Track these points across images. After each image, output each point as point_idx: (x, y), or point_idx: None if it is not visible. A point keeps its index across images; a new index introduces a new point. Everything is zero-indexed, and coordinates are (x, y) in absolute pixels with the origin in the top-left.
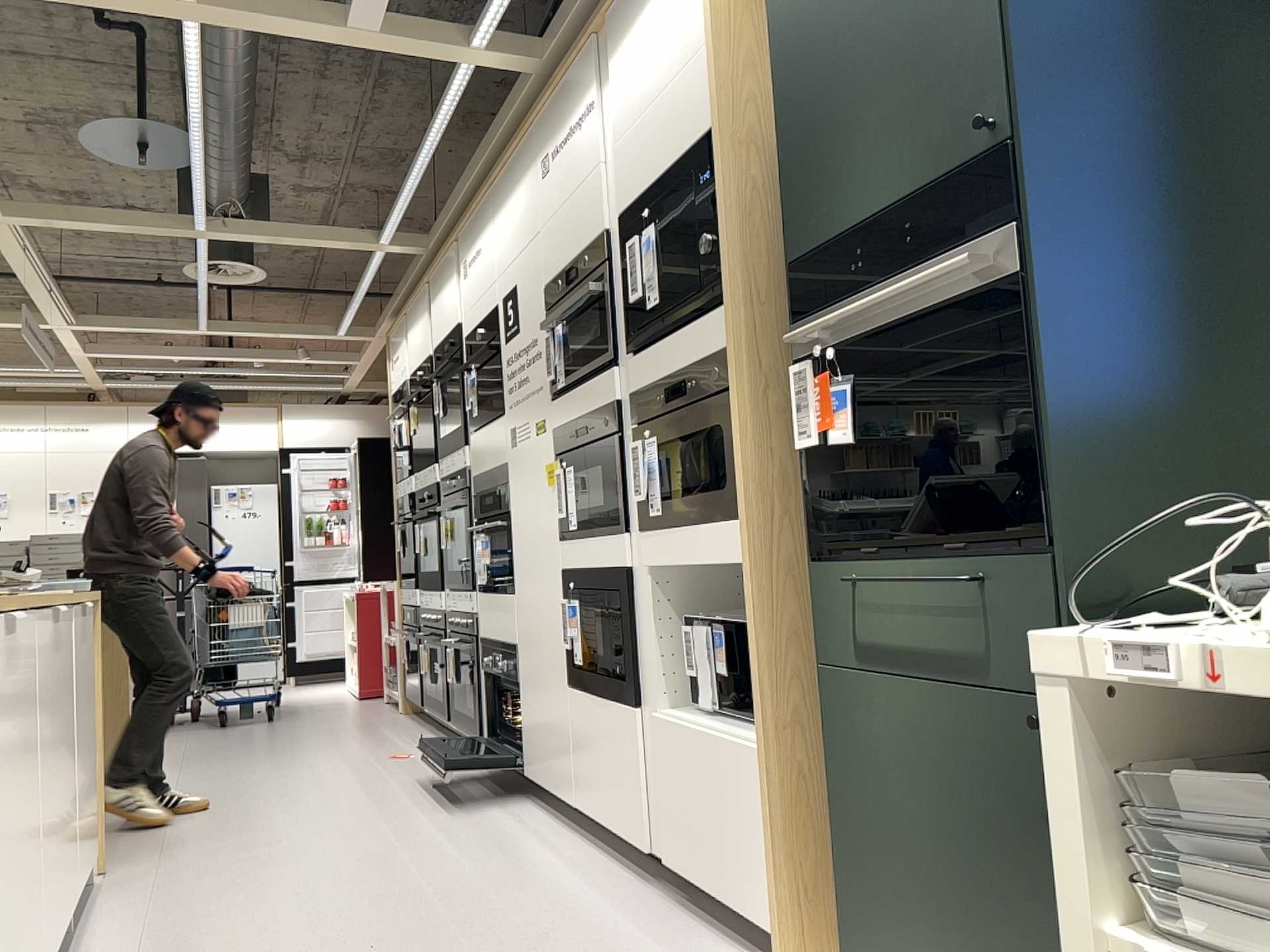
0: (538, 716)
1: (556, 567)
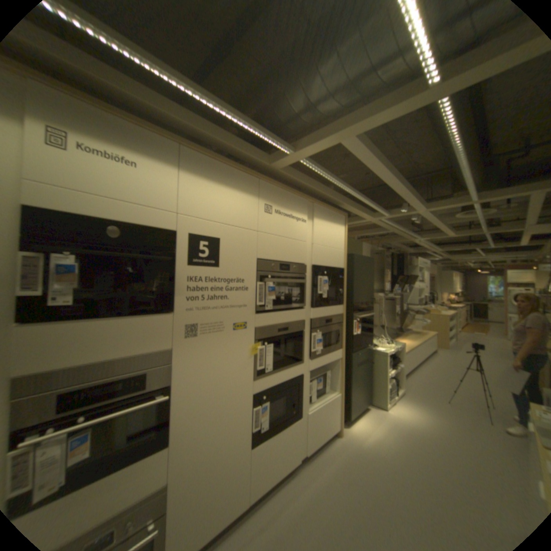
0: (205, 502)
1: (248, 395)
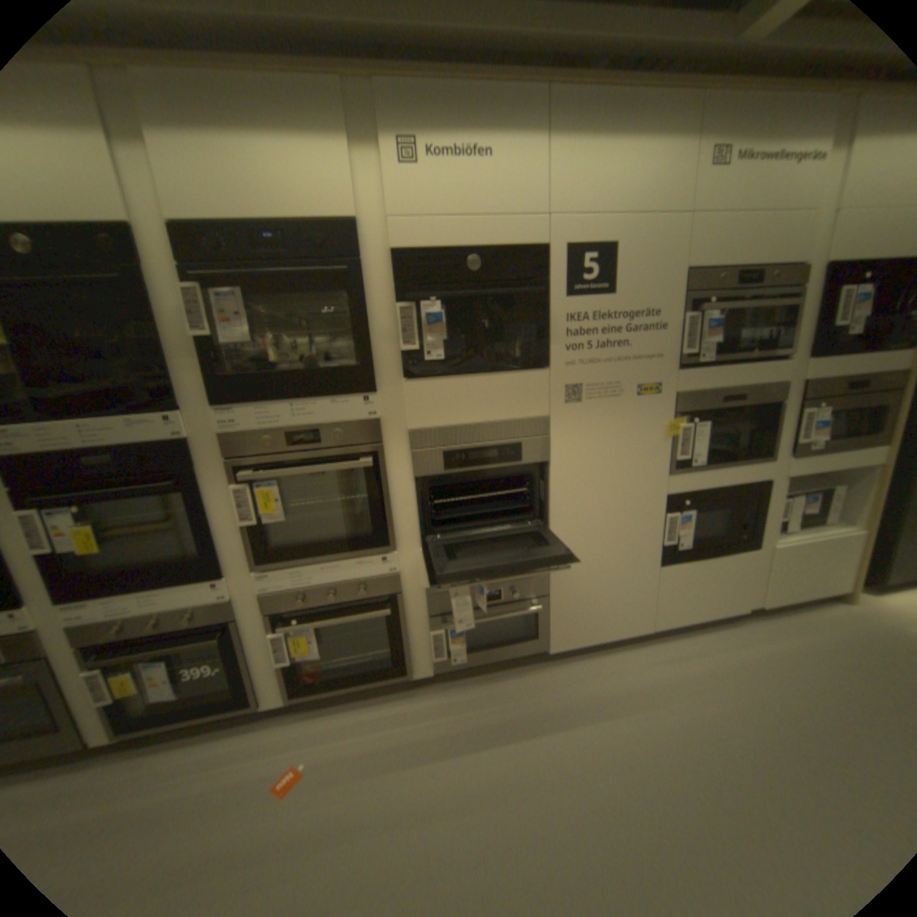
0: (593, 603)
1: (658, 493)
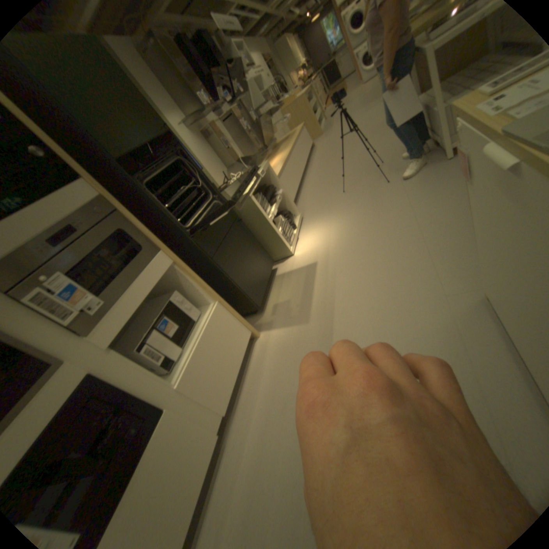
0: None
1: None
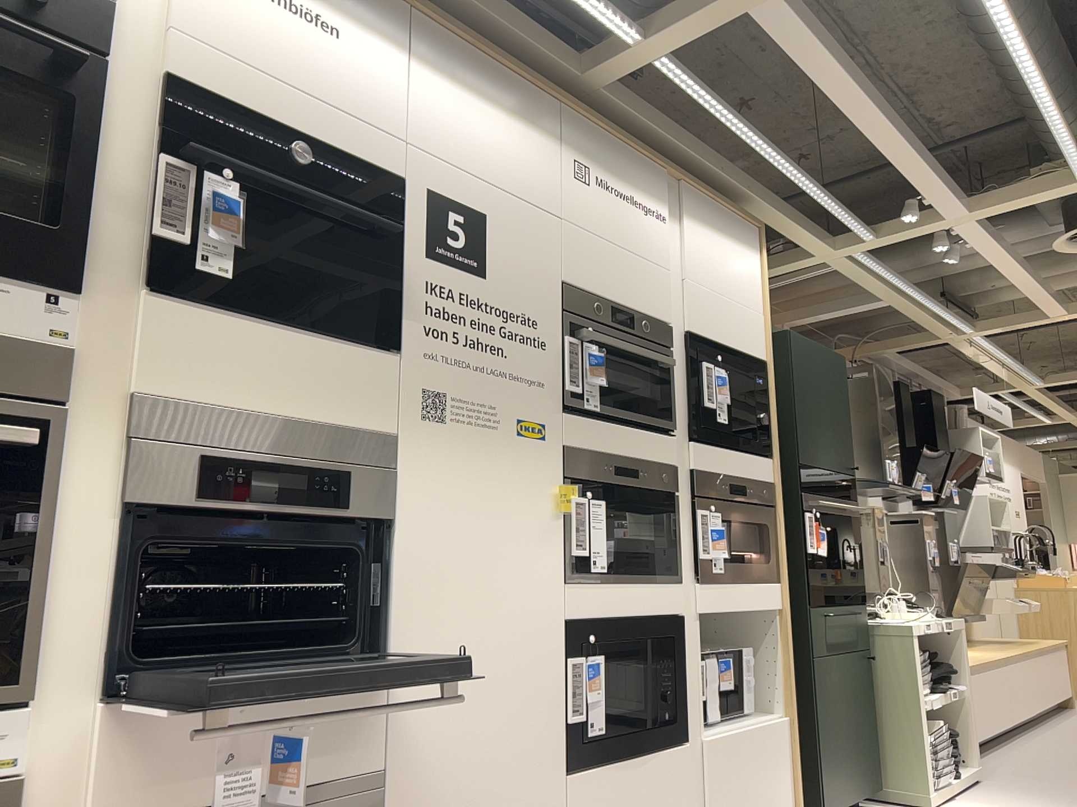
0: None
1: (553, 615)
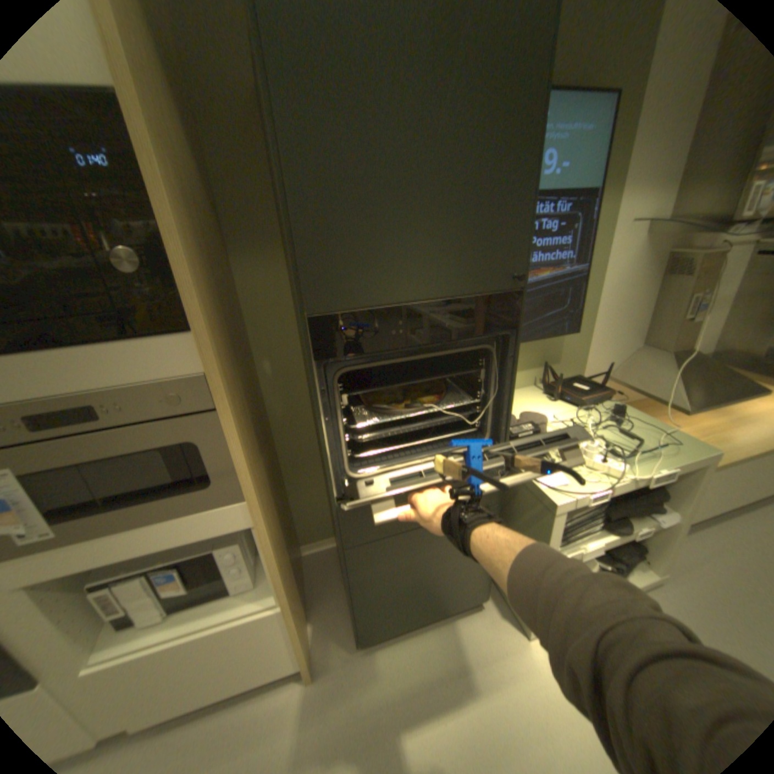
0: None
1: None
